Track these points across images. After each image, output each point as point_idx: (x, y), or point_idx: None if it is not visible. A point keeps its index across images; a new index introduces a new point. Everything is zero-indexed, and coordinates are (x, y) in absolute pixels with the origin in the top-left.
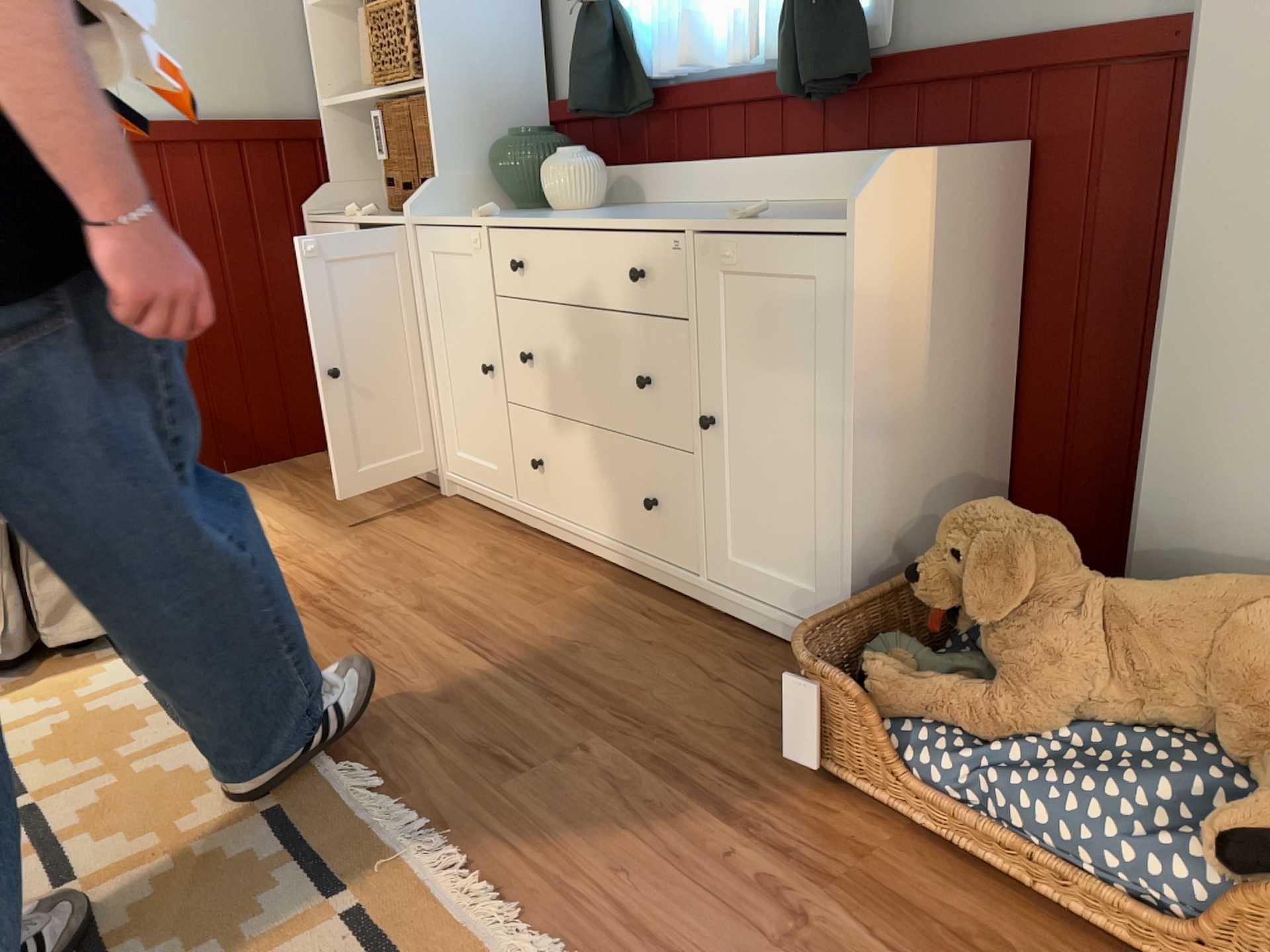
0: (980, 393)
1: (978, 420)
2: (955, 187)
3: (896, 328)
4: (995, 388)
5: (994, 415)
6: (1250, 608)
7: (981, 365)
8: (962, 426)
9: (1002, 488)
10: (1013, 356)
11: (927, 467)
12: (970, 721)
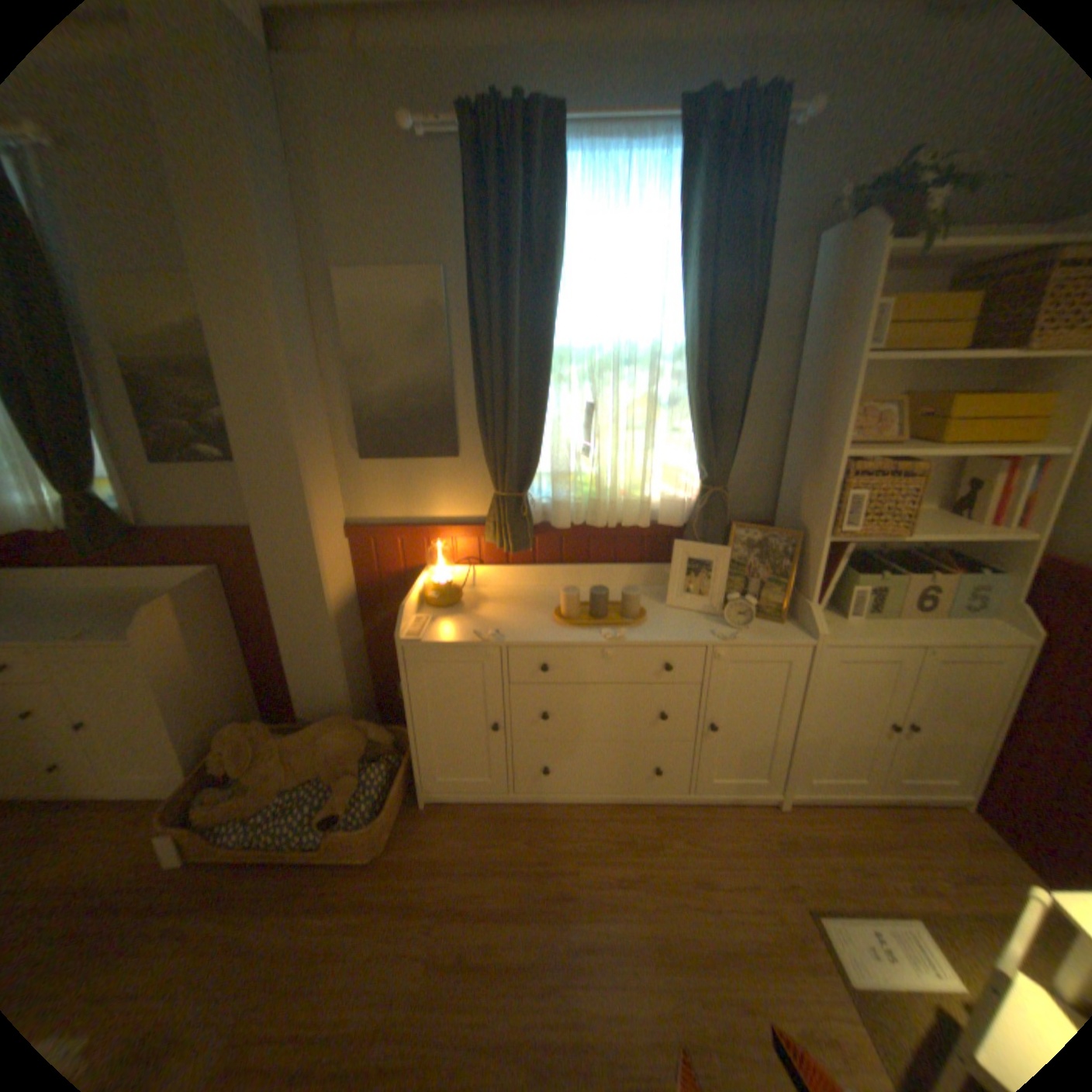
0: (225, 663)
1: (228, 673)
2: (184, 600)
3: (171, 667)
4: (232, 657)
5: (235, 667)
6: (321, 738)
7: (222, 653)
8: (220, 680)
9: (249, 688)
10: (237, 641)
11: (207, 705)
12: (240, 815)
